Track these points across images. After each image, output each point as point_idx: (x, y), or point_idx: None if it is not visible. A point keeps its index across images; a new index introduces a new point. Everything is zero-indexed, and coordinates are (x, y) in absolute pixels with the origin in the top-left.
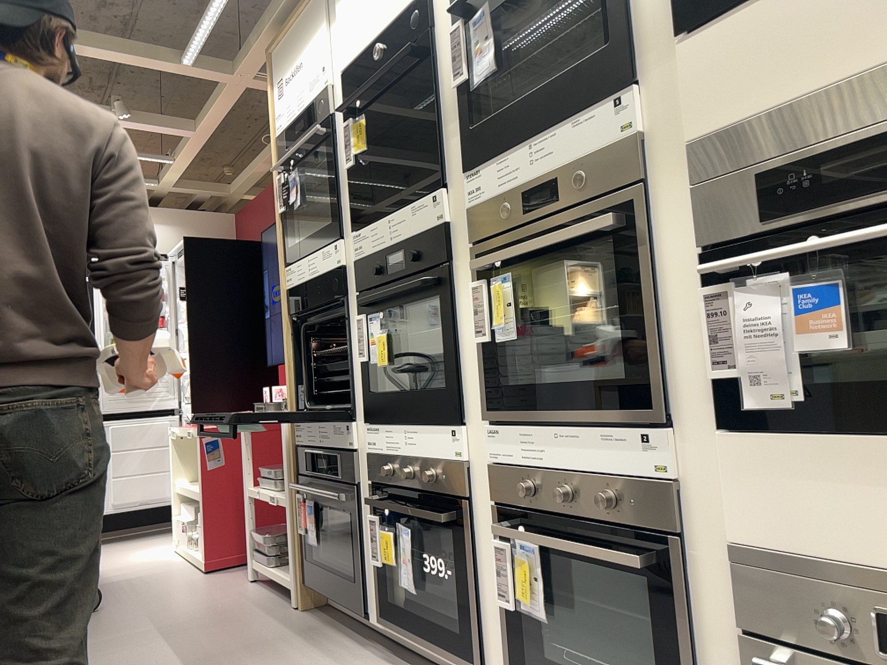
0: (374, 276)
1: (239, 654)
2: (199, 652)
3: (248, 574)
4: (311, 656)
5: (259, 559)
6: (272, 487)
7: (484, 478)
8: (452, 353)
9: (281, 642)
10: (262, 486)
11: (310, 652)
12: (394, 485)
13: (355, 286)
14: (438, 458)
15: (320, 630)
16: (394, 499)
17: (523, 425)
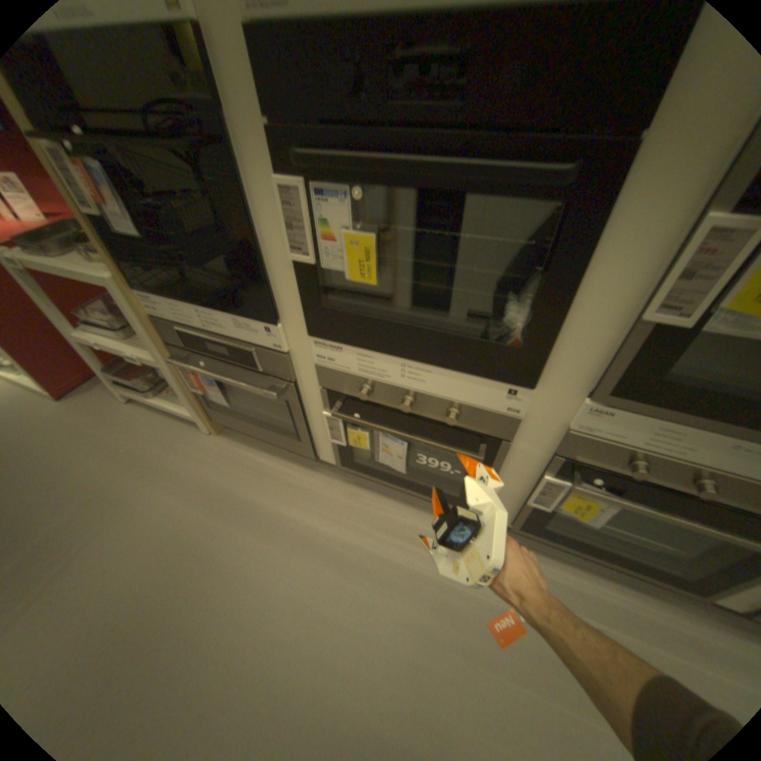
0: (340, 95)
1: (210, 520)
2: (164, 532)
3: (111, 393)
4: (281, 499)
5: (122, 384)
6: (108, 333)
7: (544, 429)
8: (561, 309)
9: (236, 487)
10: (90, 330)
11: (275, 492)
12: (372, 399)
13: (254, 95)
14: (471, 401)
15: (258, 459)
16: (371, 408)
17: (675, 420)
